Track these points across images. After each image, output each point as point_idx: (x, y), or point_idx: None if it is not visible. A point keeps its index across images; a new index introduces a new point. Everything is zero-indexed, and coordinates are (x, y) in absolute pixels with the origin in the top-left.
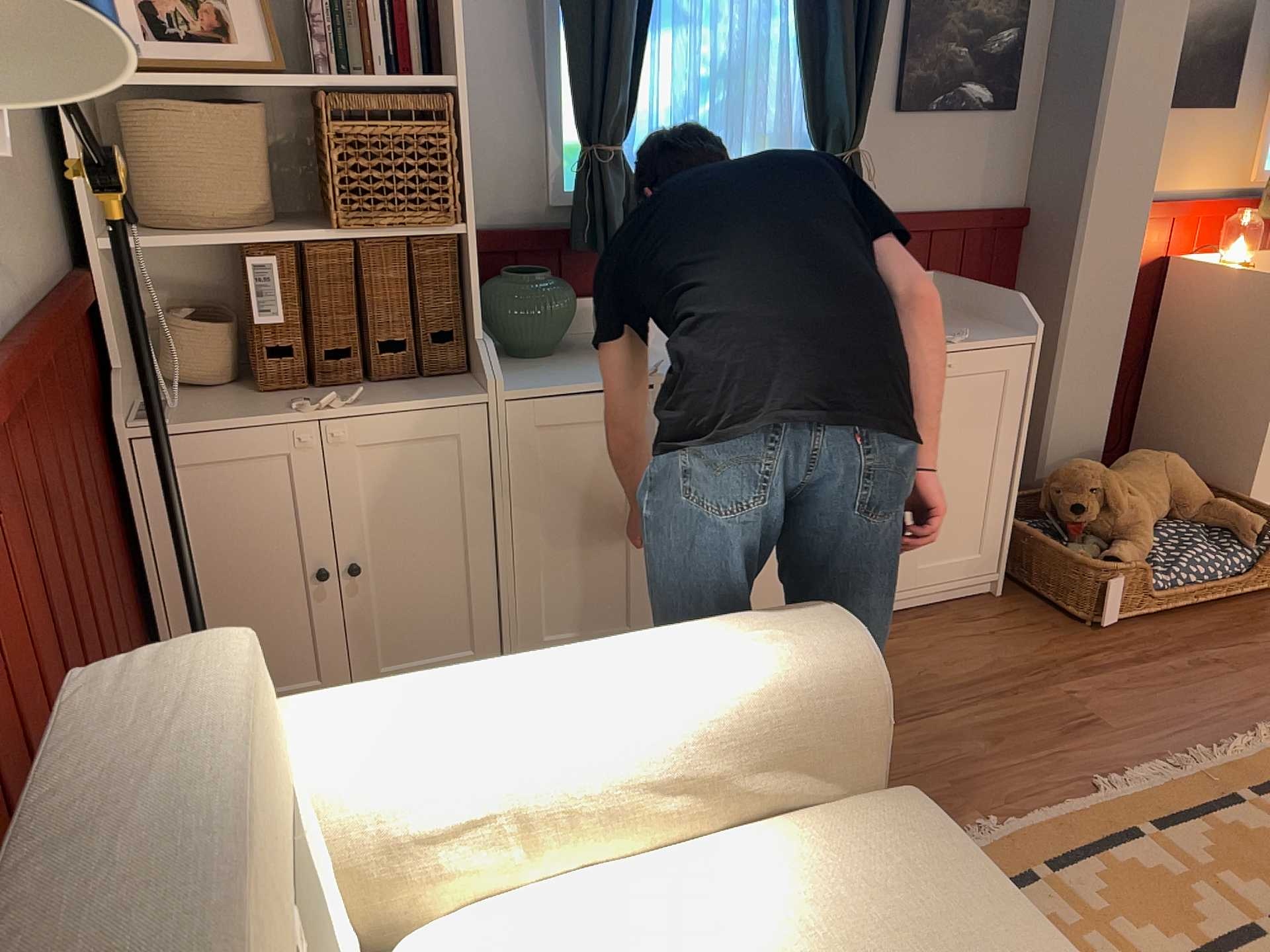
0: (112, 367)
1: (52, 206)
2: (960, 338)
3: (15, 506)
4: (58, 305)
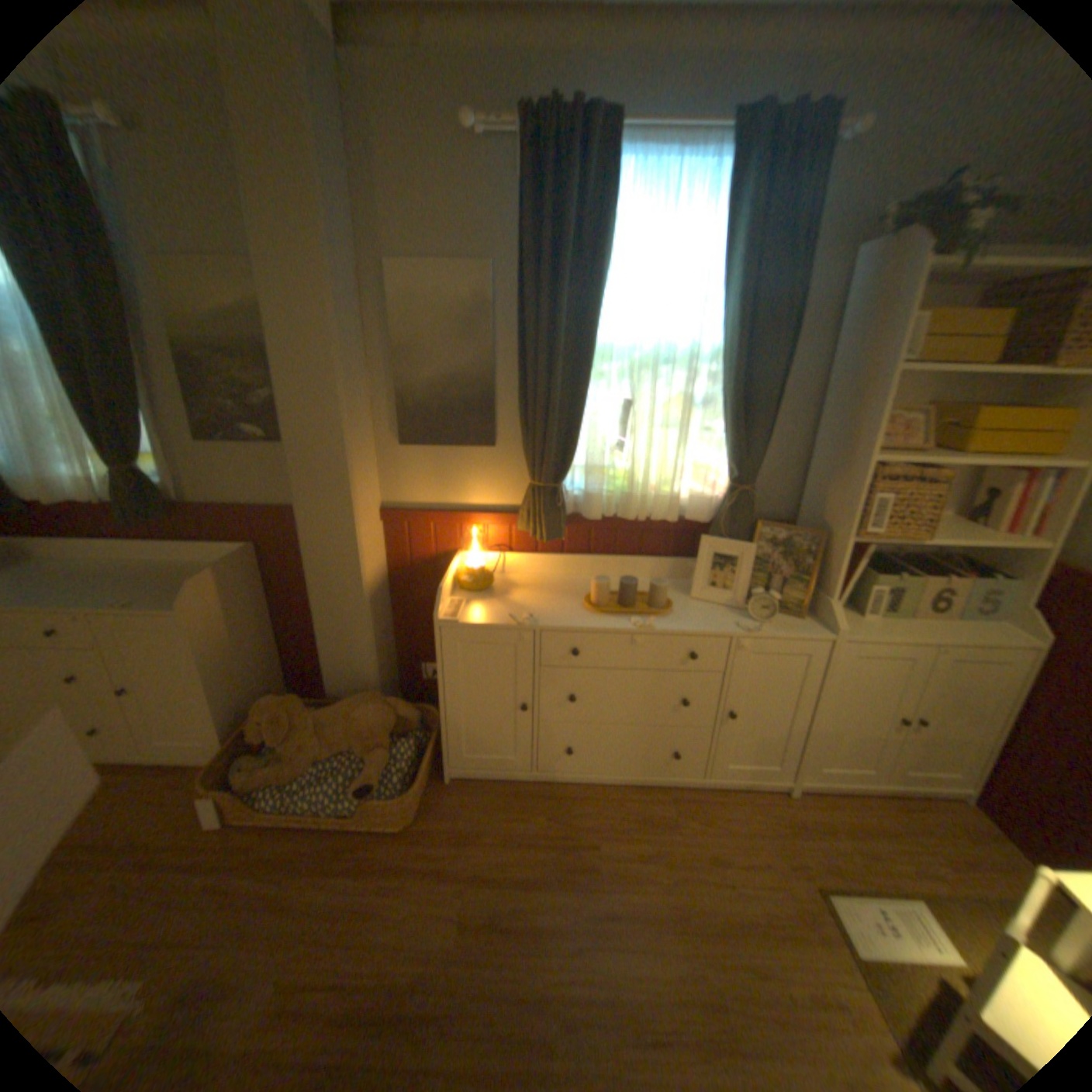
0: None
1: None
2: (112, 607)
3: None
4: None
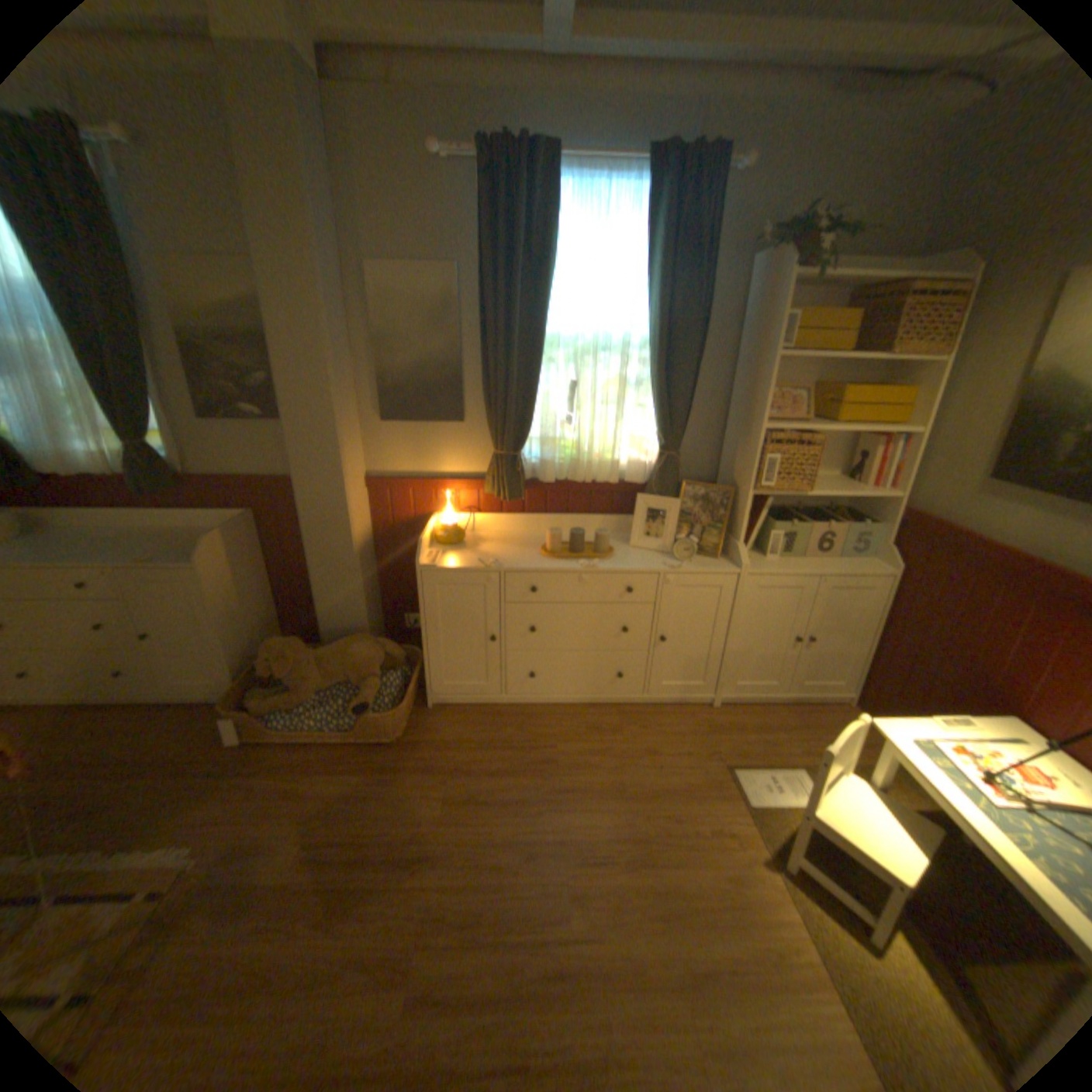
0: None
1: None
2: (135, 562)
3: None
4: None
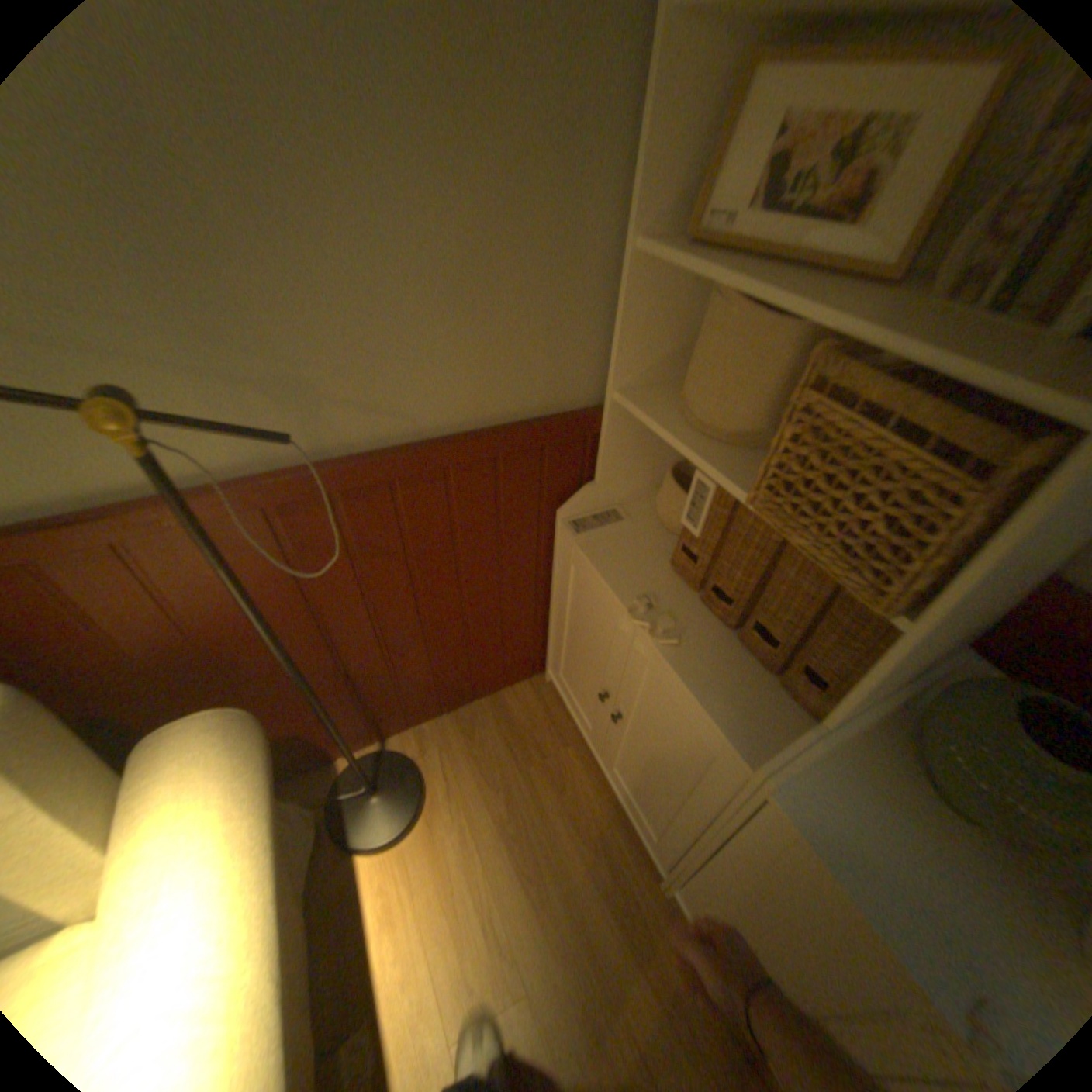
0: (598, 478)
1: (587, 351)
2: None
3: (284, 554)
4: (473, 438)
